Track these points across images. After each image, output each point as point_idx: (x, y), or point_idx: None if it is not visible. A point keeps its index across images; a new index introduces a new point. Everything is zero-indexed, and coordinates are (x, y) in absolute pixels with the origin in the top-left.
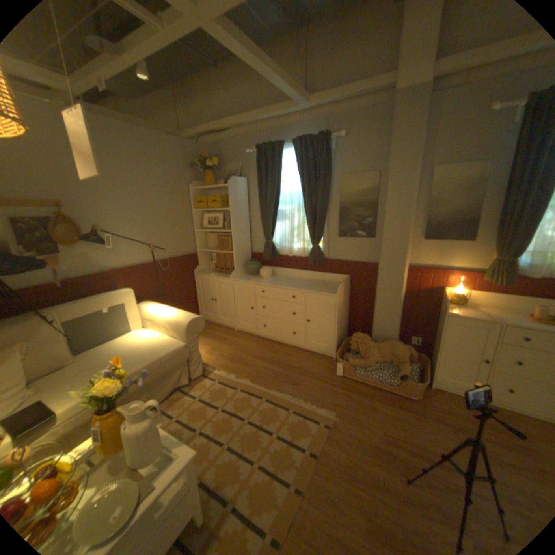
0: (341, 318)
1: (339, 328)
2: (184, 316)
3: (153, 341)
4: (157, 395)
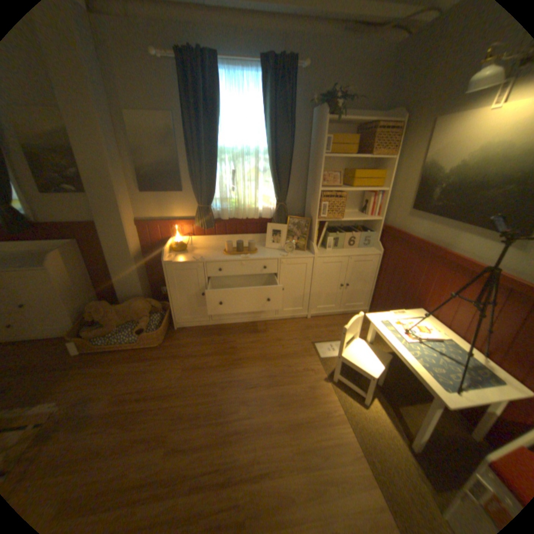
0: (71, 291)
1: (72, 303)
2: None
3: None
4: None
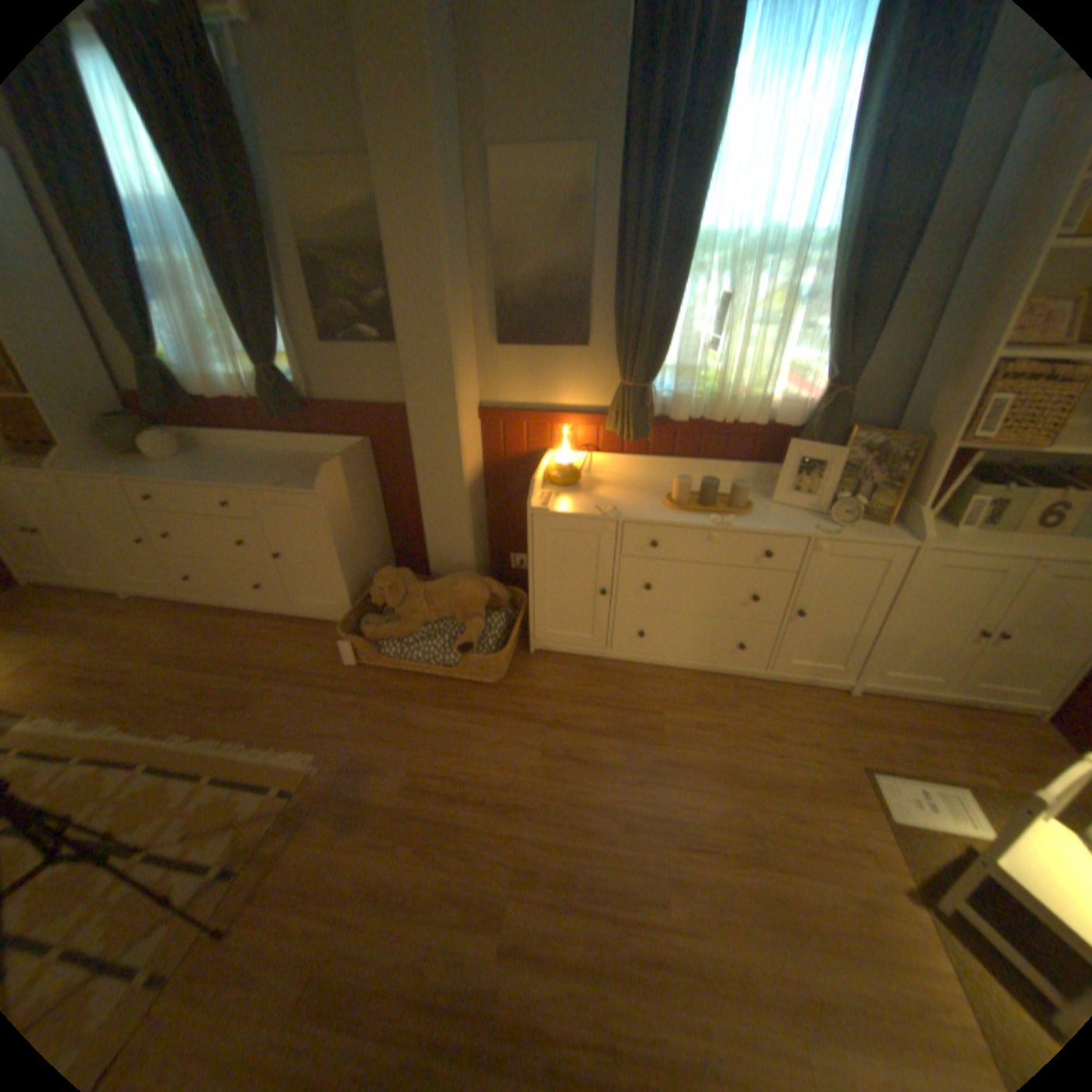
0: (355, 540)
1: (354, 563)
2: None
3: None
4: None
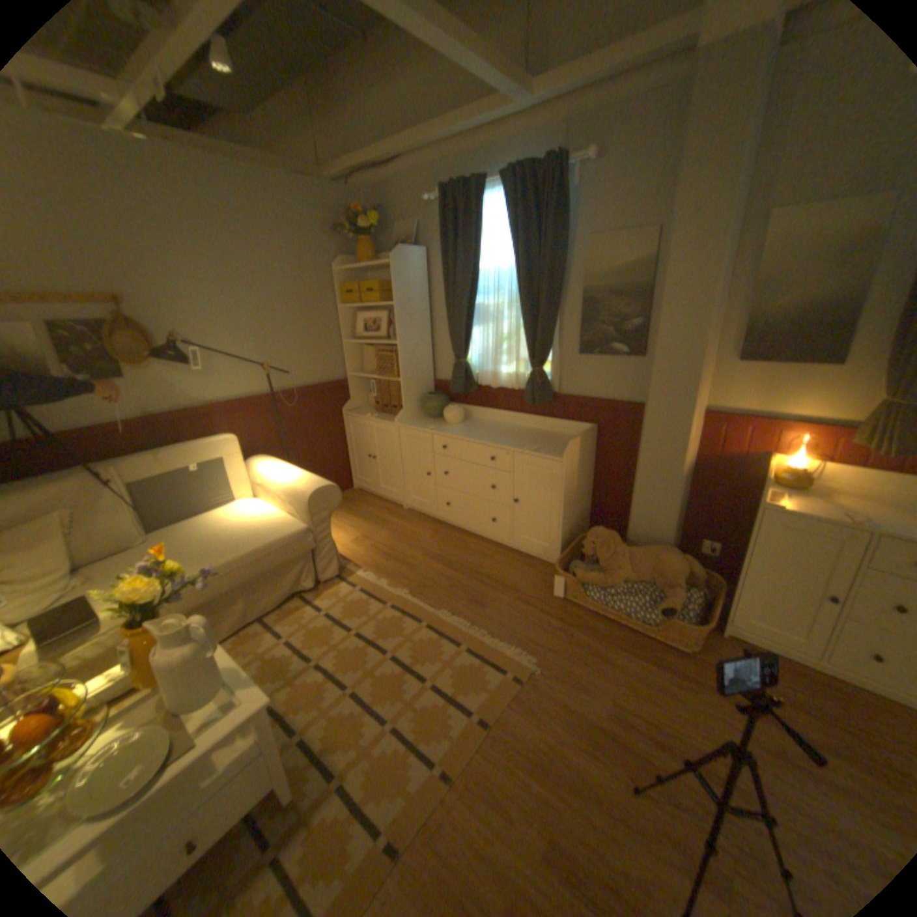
0: (573, 500)
1: (569, 517)
2: (306, 483)
3: (259, 520)
4: (261, 602)
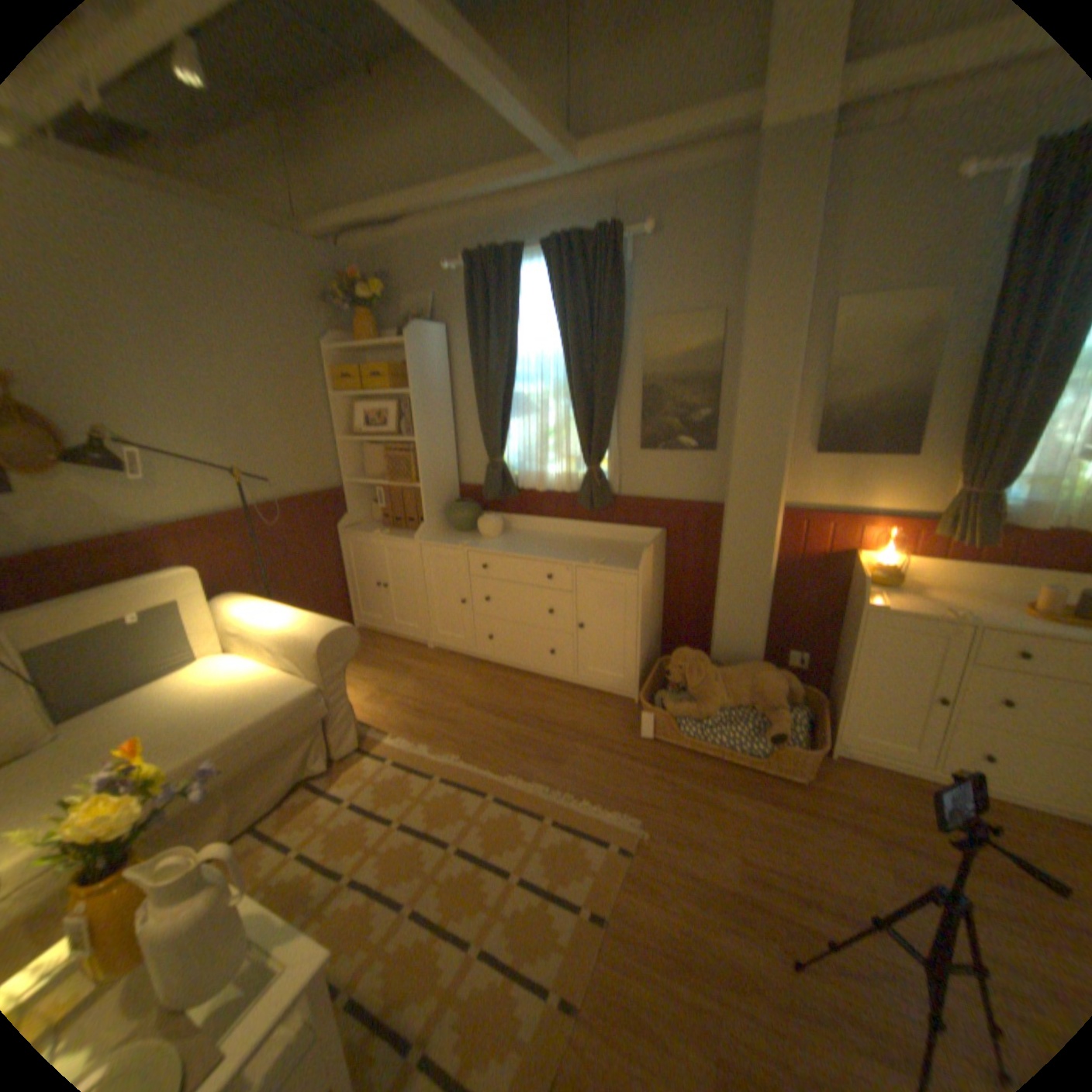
0: (648, 618)
1: (645, 640)
2: (311, 626)
3: (243, 683)
4: (254, 801)
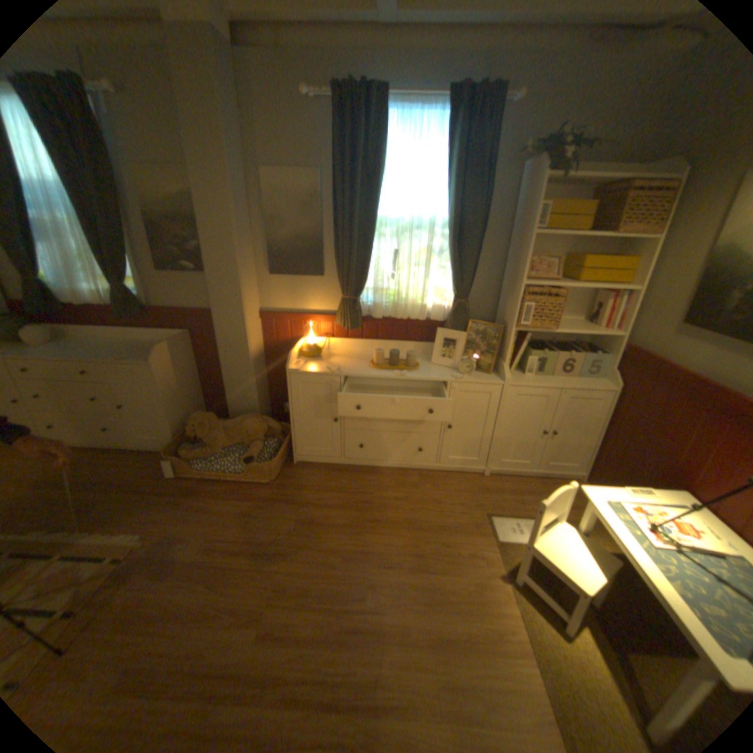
0: (176, 396)
1: (175, 411)
2: None
3: None
4: None
